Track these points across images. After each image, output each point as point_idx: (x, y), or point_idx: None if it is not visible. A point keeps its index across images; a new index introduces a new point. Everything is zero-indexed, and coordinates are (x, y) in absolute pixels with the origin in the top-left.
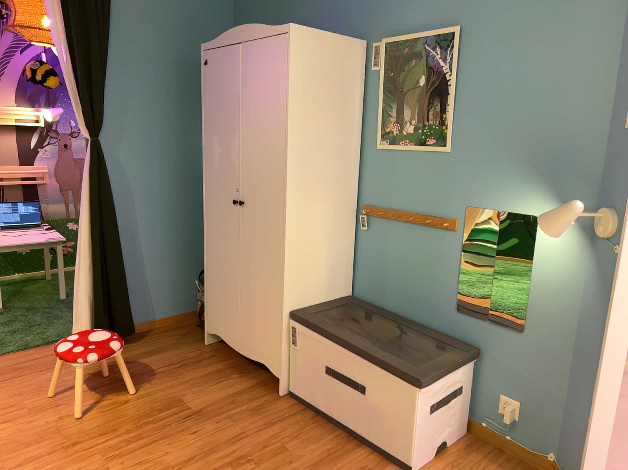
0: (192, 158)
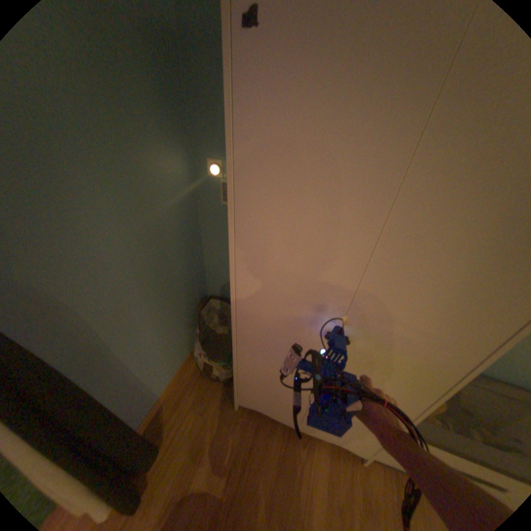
0: (152, 213)
